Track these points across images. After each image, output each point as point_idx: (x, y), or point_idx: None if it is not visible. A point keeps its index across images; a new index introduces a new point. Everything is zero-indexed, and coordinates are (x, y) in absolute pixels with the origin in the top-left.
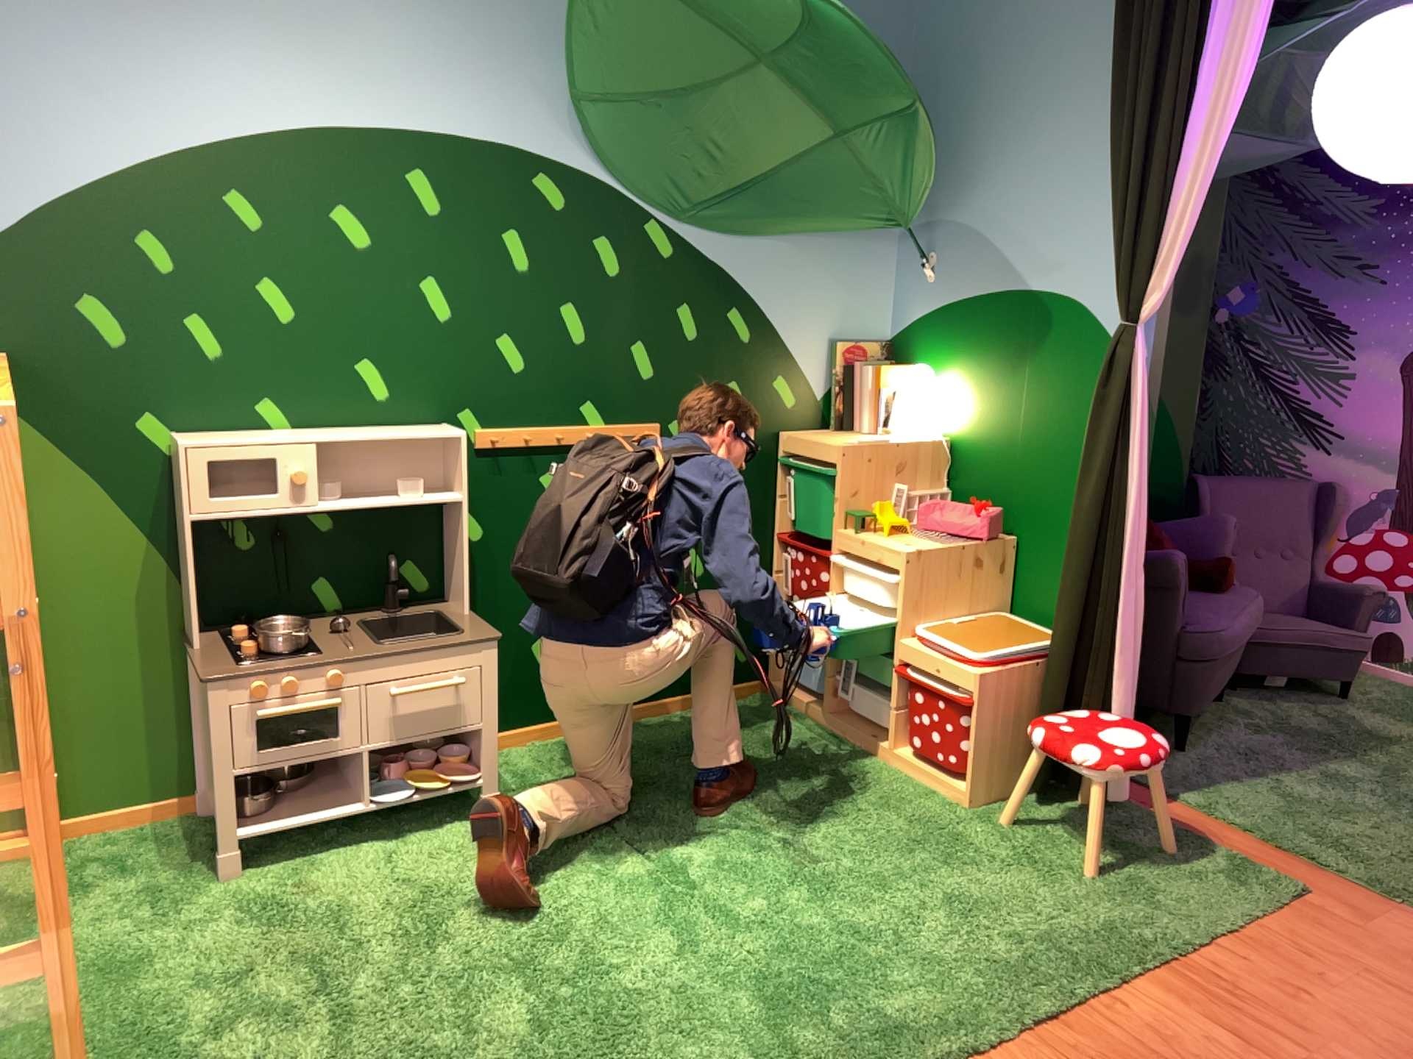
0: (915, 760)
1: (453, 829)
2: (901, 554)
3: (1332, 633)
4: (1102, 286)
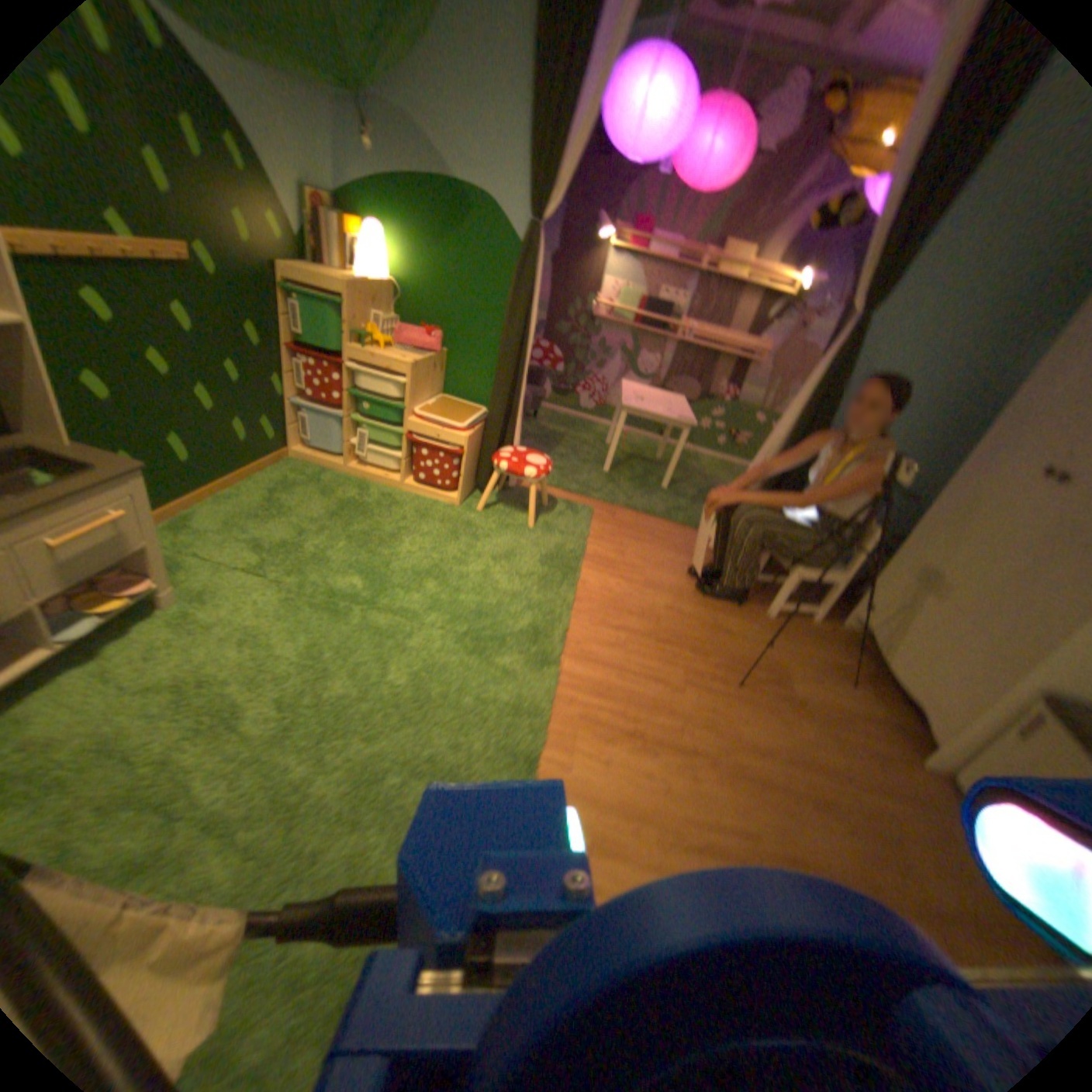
0: (418, 487)
1: (132, 634)
2: (406, 363)
3: (538, 391)
4: (513, 185)
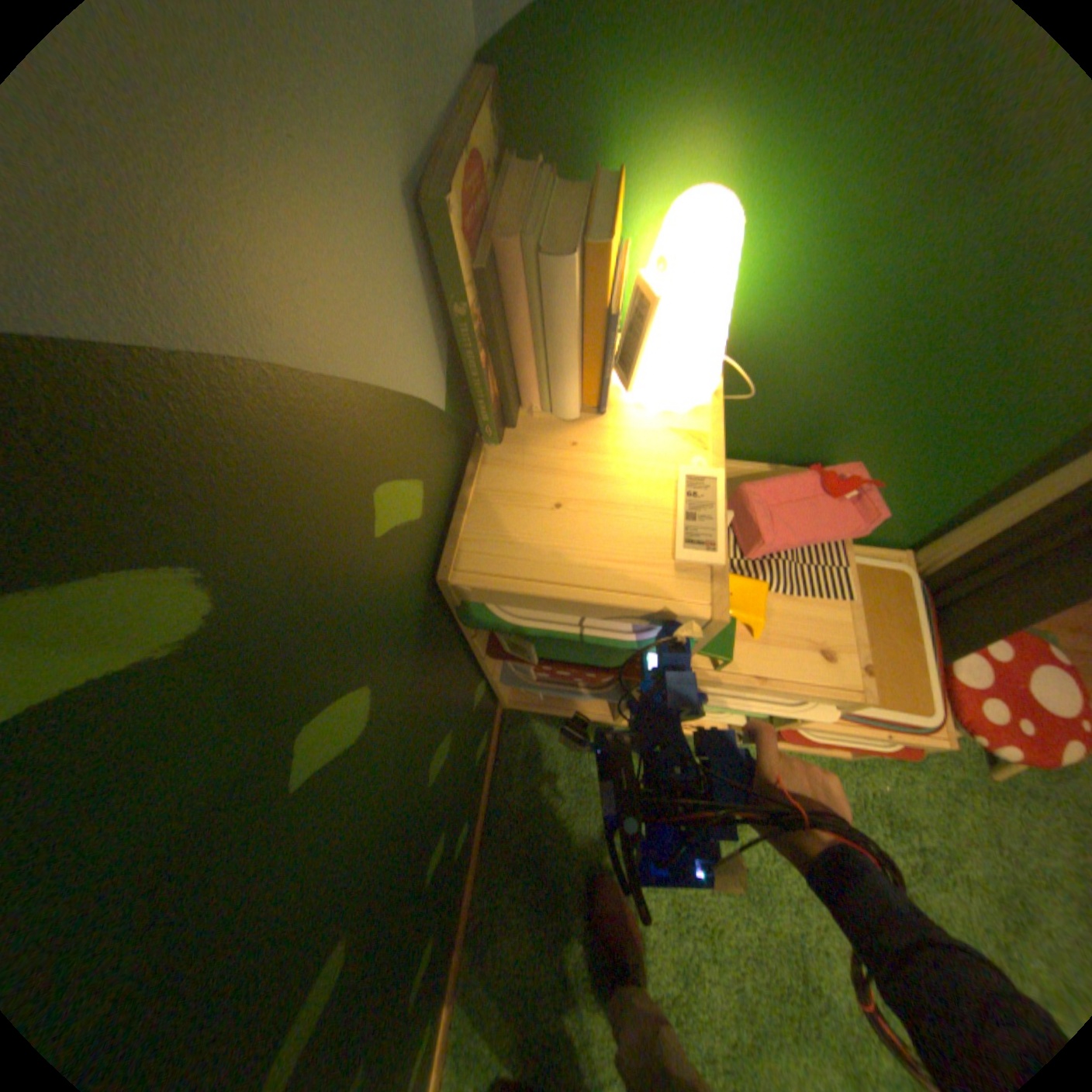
0: None
1: None
2: (871, 698)
3: None
4: None
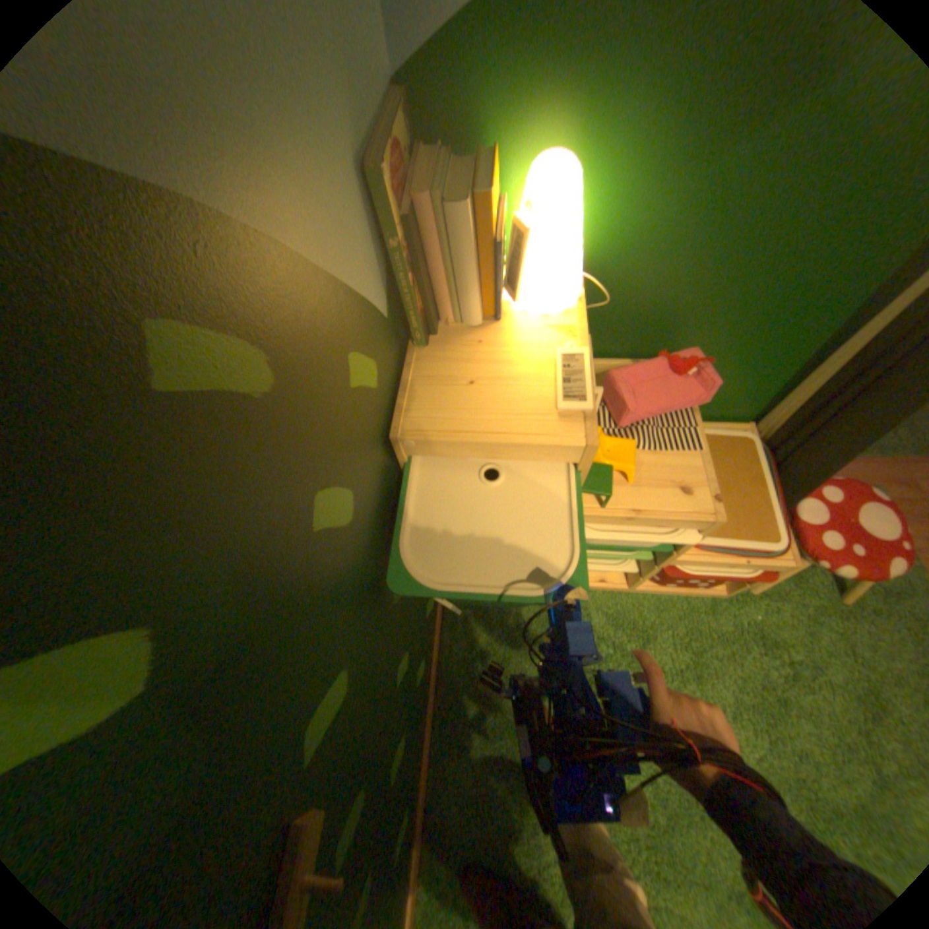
0: (664, 586)
1: None
2: (721, 518)
3: None
4: None
